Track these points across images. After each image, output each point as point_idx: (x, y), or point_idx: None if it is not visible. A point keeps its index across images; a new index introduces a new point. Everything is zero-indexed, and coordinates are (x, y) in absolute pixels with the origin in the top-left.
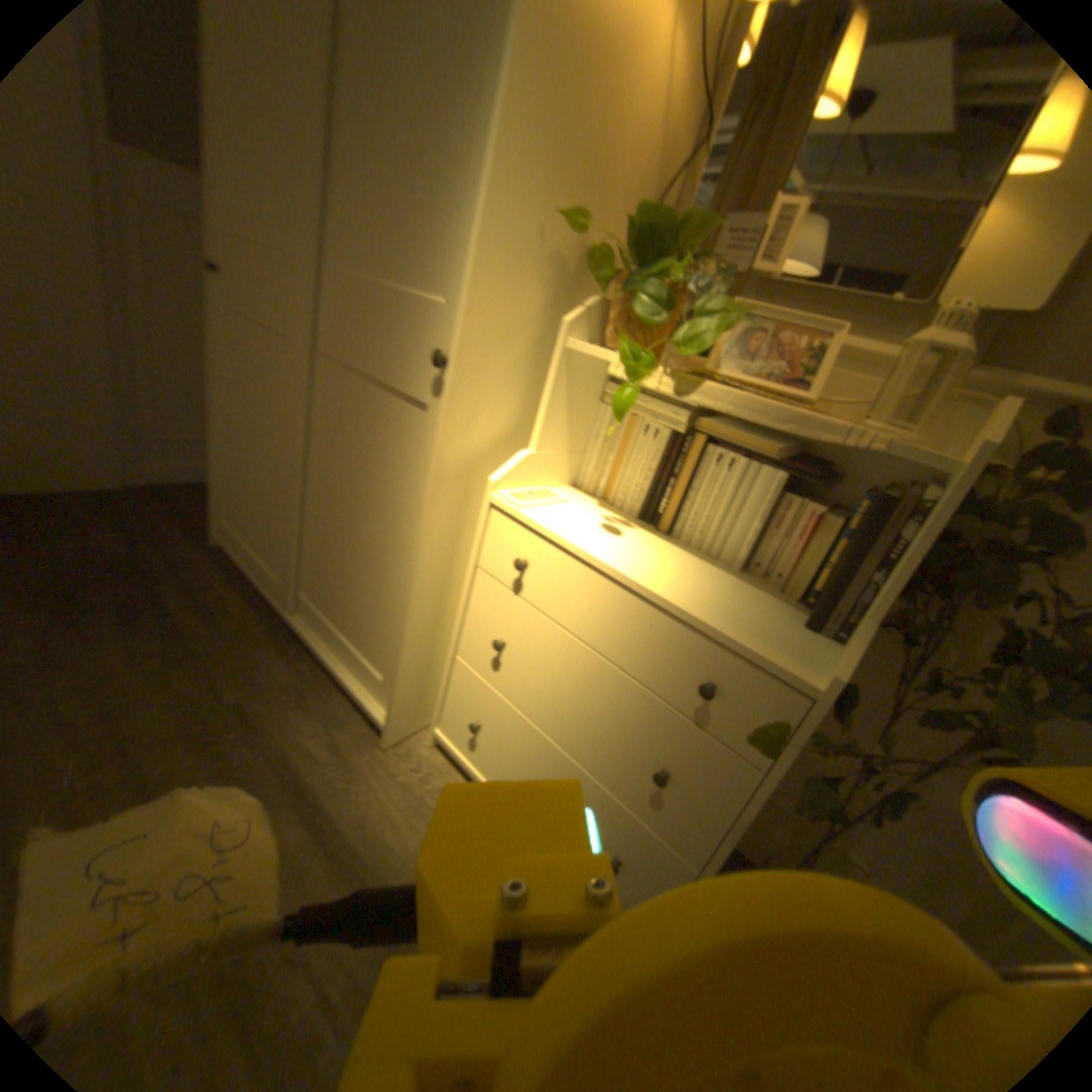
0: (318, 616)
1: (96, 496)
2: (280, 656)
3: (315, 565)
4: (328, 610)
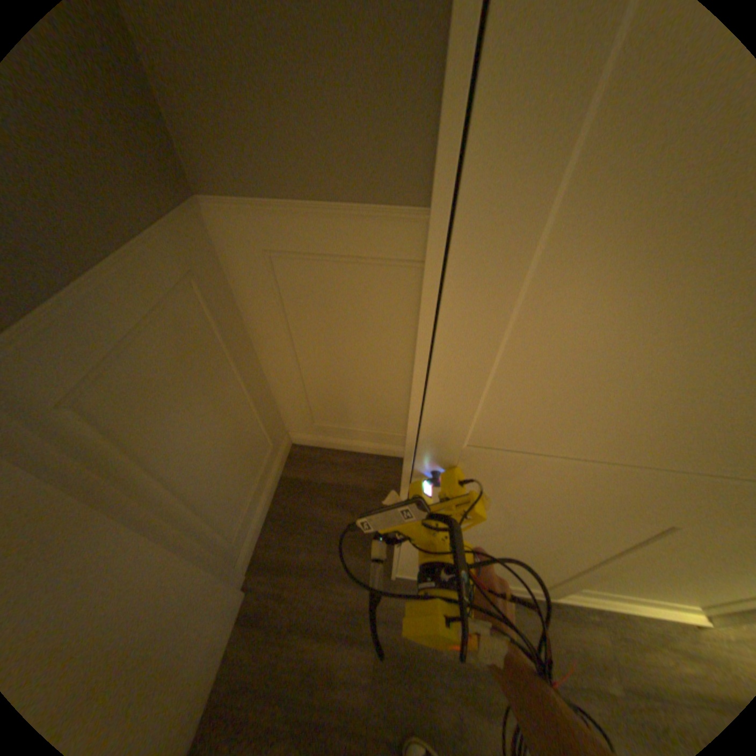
0: (592, 594)
1: (241, 628)
2: (575, 628)
3: (597, 581)
4: (611, 592)
